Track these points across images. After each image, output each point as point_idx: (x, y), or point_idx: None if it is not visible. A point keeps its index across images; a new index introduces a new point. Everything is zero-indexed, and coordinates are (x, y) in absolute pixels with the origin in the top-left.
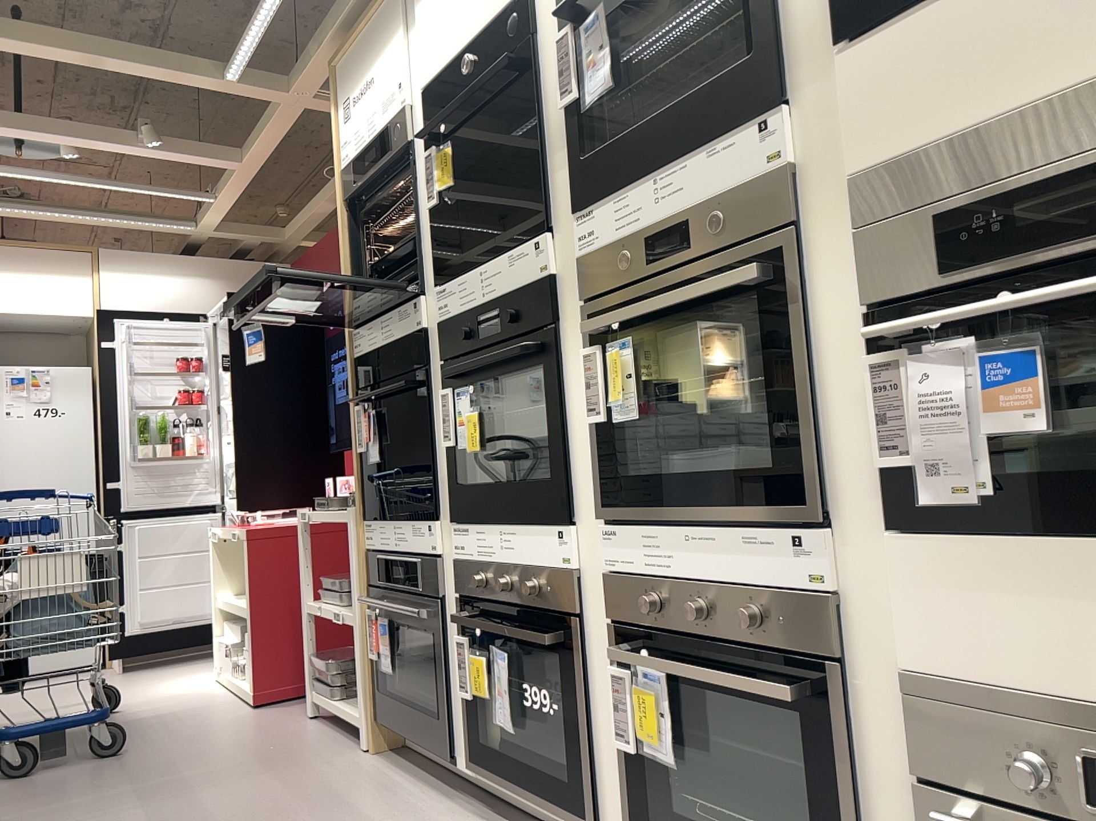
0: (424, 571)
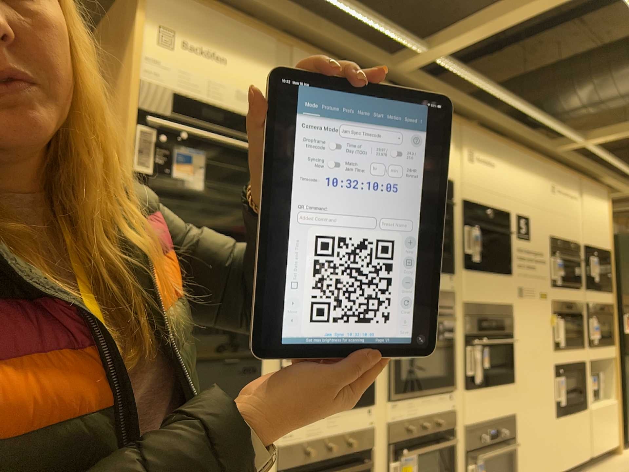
0: None
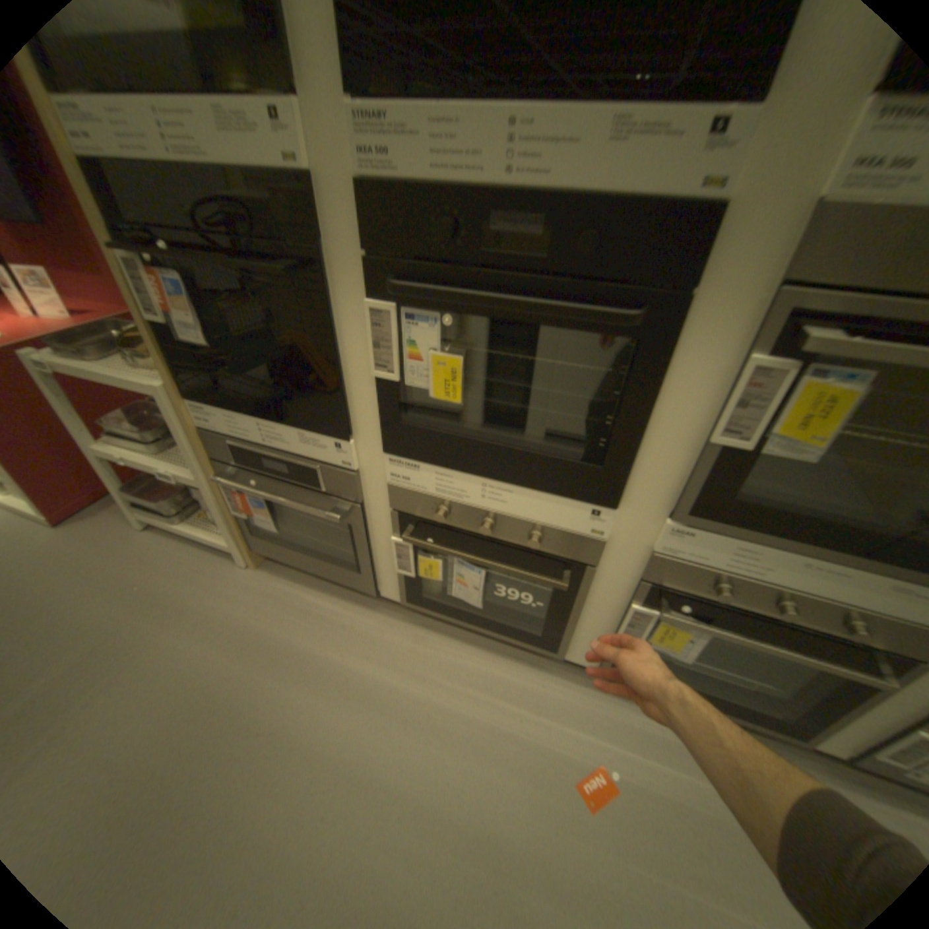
0: (330, 478)
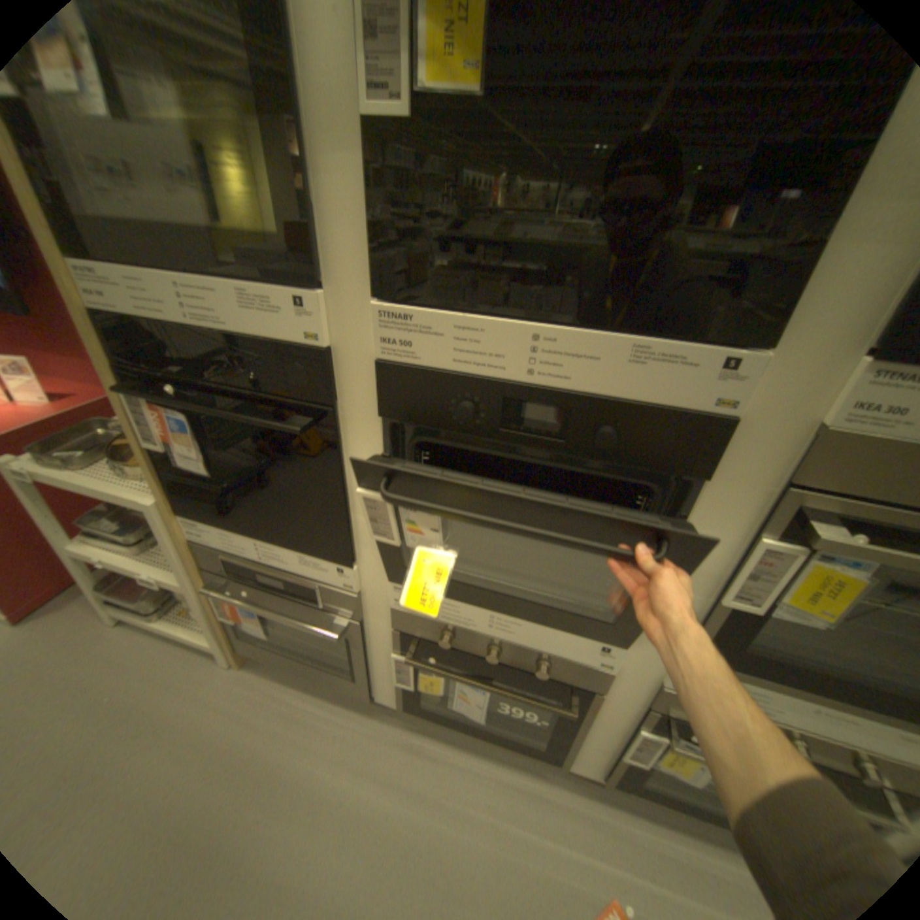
0: (328, 597)
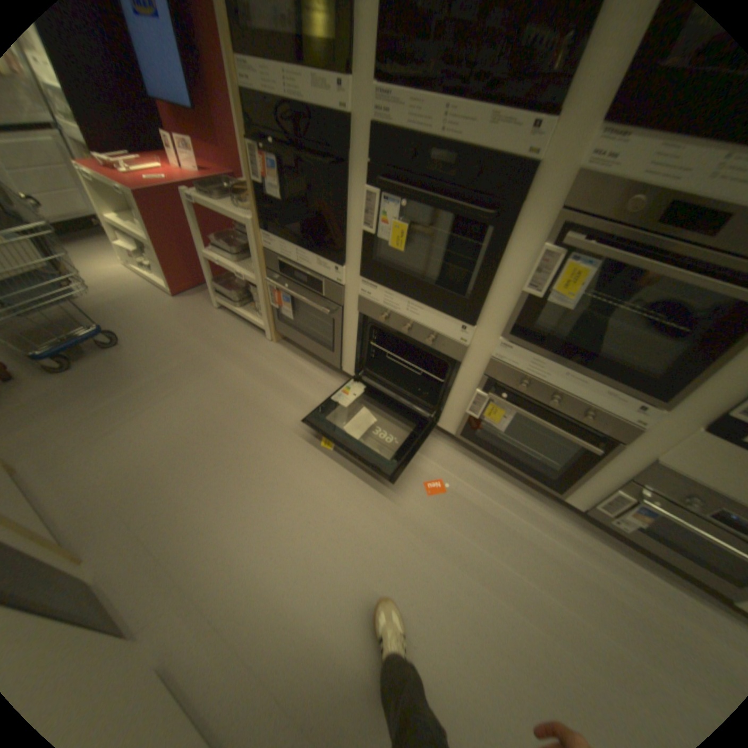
0: (328, 289)
